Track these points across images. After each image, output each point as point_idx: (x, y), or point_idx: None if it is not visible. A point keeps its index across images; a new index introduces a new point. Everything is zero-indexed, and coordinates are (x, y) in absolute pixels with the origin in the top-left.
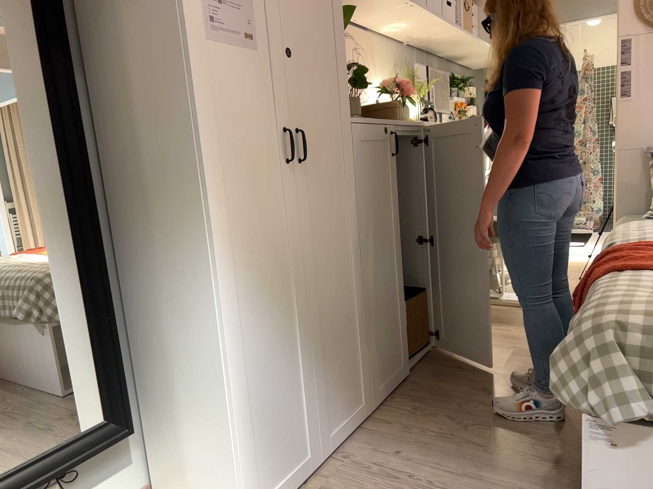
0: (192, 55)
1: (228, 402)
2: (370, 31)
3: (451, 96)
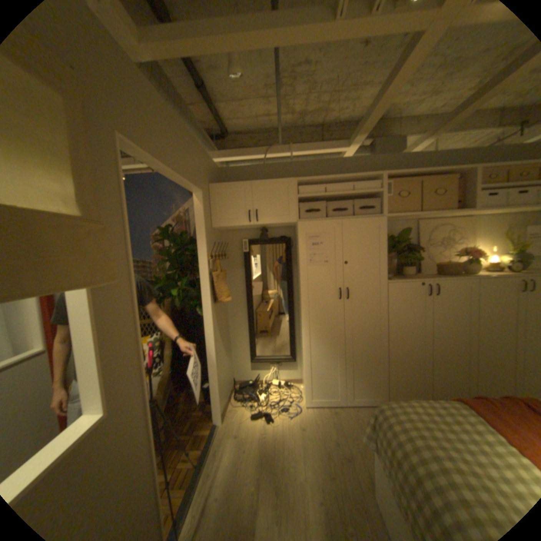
0: (302, 272)
1: (304, 365)
2: (473, 216)
3: None
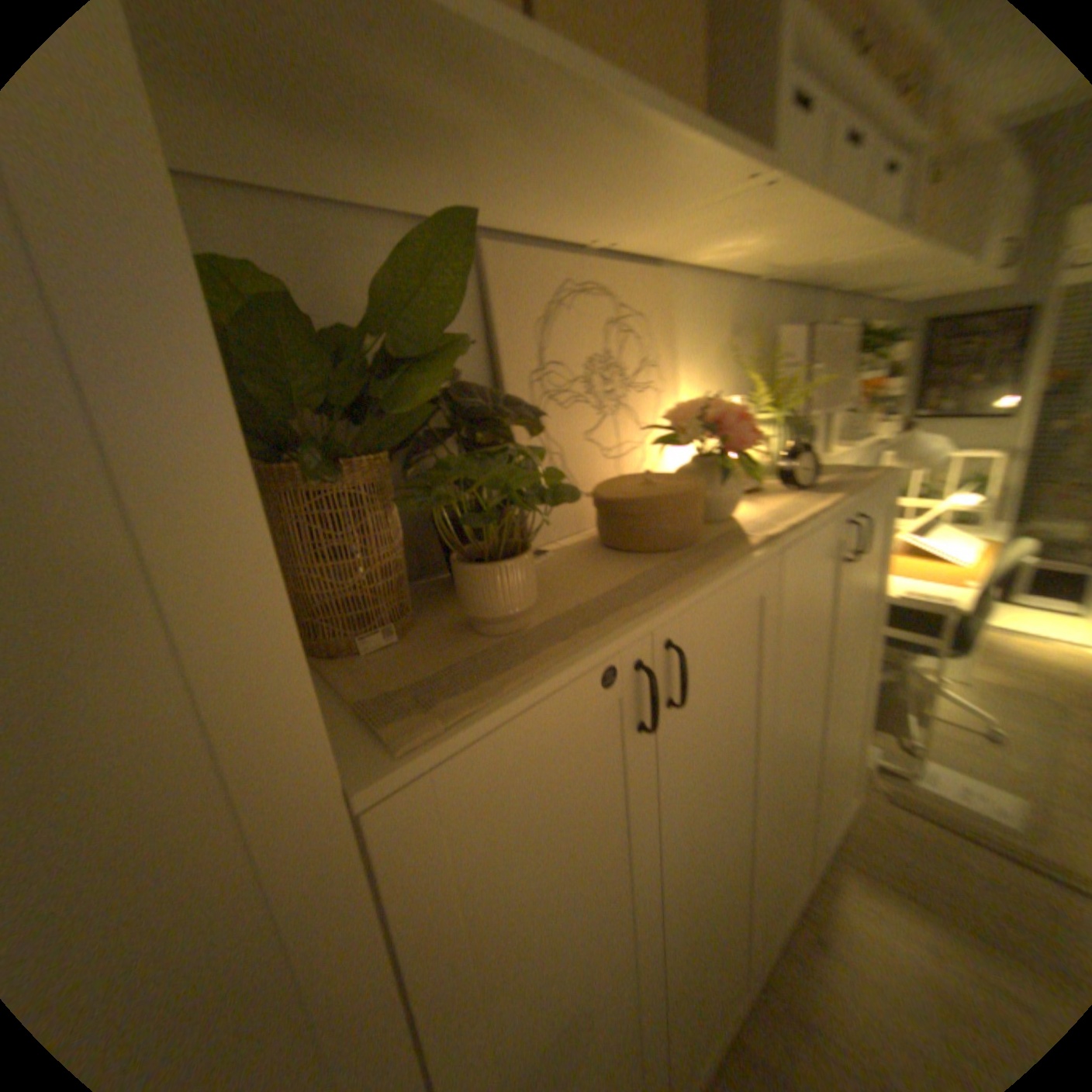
0: None
1: None
2: (669, 263)
3: (859, 370)
